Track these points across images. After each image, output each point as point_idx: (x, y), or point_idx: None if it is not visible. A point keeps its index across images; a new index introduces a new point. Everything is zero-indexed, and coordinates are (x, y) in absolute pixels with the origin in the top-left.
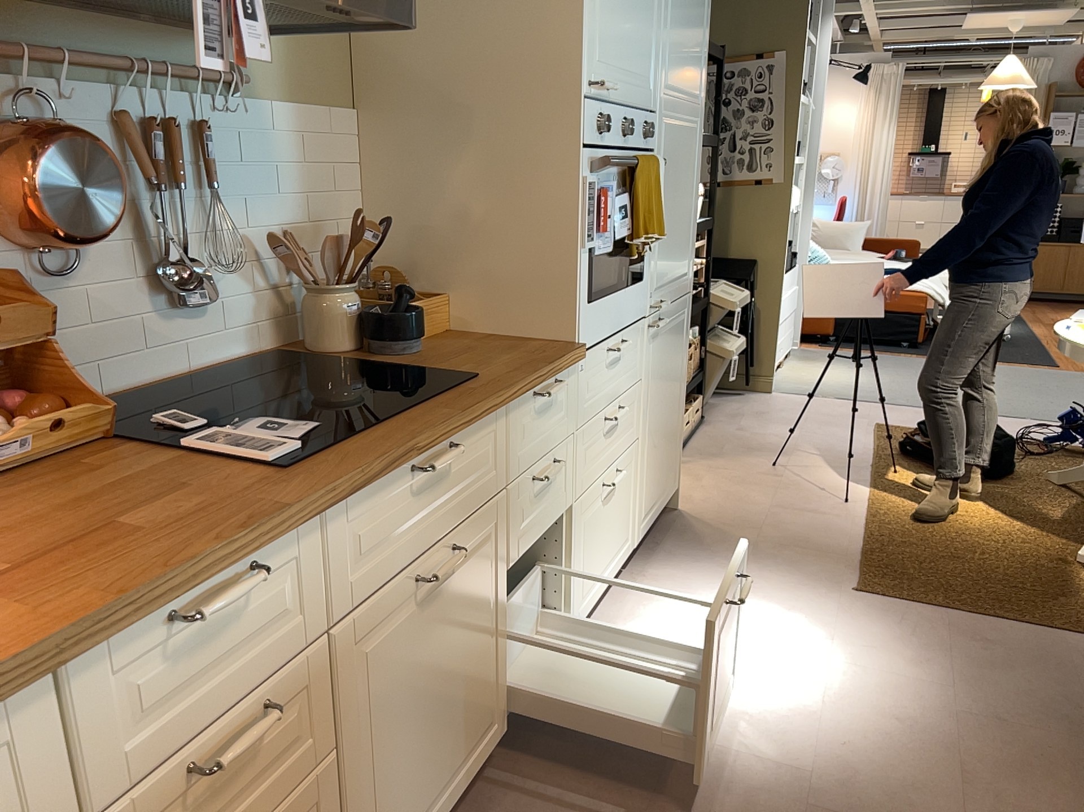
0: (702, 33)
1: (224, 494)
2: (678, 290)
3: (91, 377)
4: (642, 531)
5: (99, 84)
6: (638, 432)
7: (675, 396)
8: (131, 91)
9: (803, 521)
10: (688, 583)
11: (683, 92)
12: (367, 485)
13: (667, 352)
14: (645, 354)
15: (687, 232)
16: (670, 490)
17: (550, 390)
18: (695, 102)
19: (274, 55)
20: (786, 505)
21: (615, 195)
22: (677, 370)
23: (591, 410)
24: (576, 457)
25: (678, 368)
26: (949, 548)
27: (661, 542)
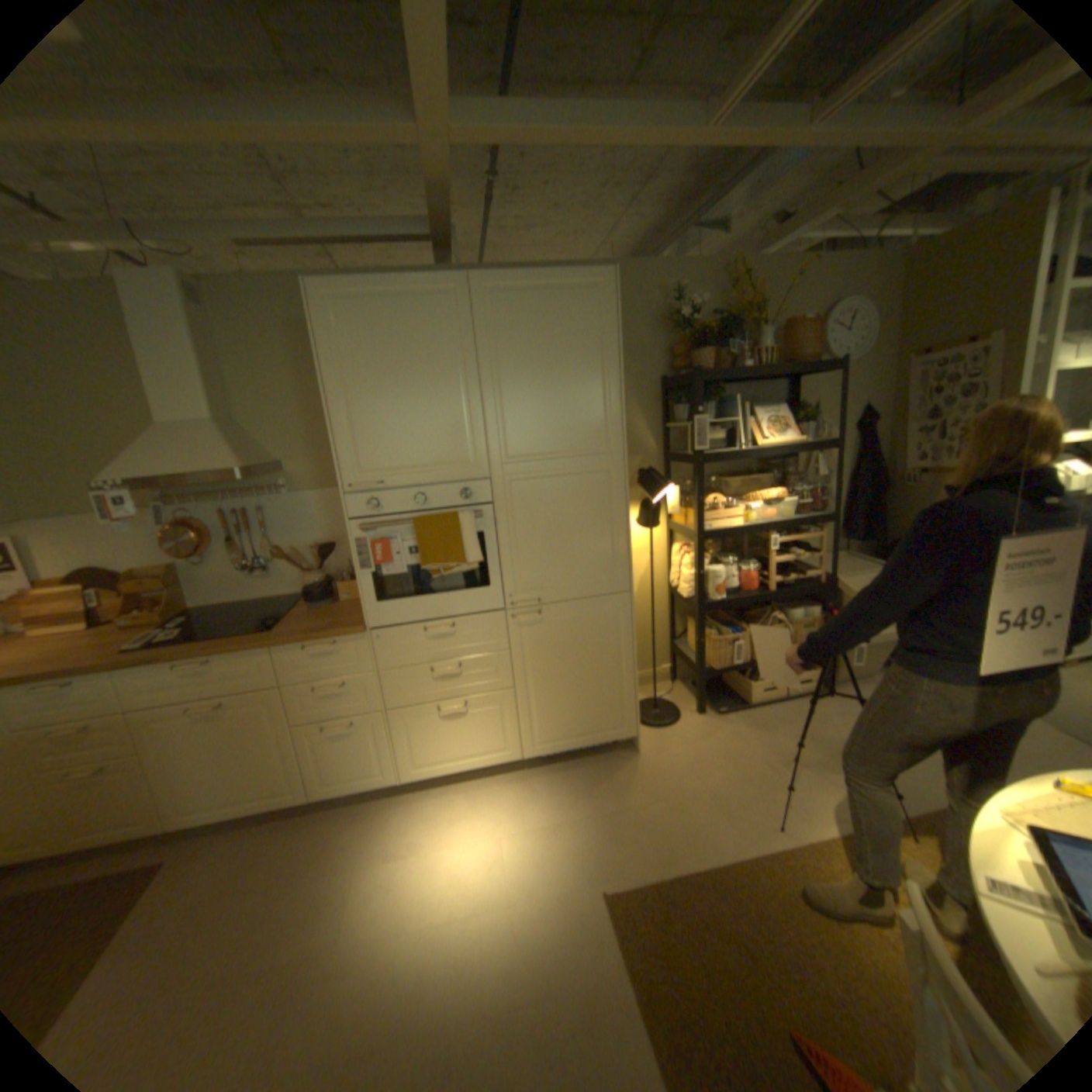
0: (594, 401)
1: (93, 657)
2: (584, 592)
3: (215, 598)
4: (535, 752)
5: (212, 501)
6: (506, 684)
7: (599, 668)
8: (223, 502)
9: (701, 821)
10: (532, 804)
11: (550, 453)
12: (130, 669)
13: (566, 635)
14: (509, 634)
15: (596, 549)
16: (610, 736)
17: (308, 647)
18: (591, 453)
19: (305, 472)
20: (720, 800)
21: (402, 541)
22: (598, 649)
23: (398, 662)
24: (381, 686)
25: (603, 648)
26: (774, 949)
27: (579, 768)
